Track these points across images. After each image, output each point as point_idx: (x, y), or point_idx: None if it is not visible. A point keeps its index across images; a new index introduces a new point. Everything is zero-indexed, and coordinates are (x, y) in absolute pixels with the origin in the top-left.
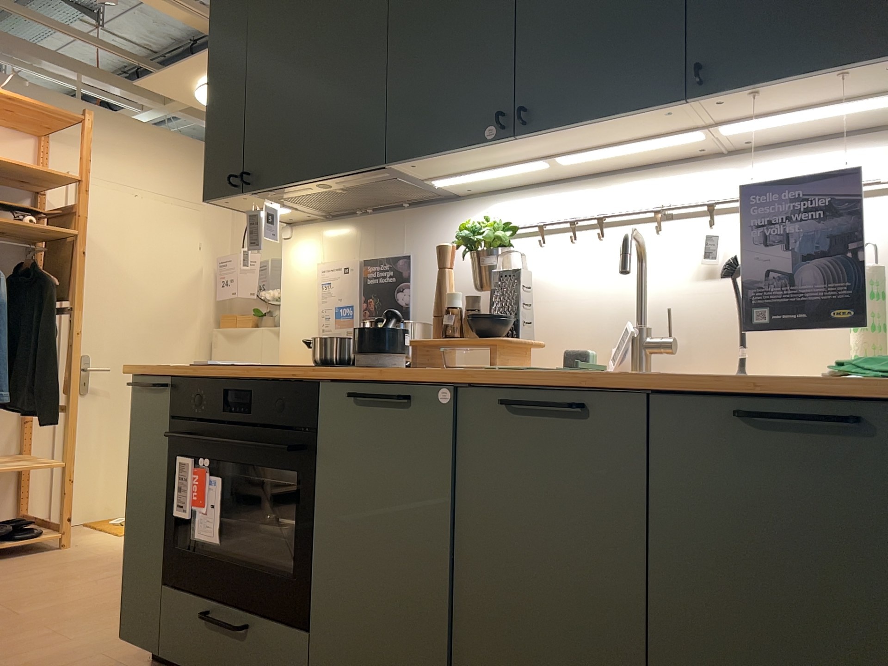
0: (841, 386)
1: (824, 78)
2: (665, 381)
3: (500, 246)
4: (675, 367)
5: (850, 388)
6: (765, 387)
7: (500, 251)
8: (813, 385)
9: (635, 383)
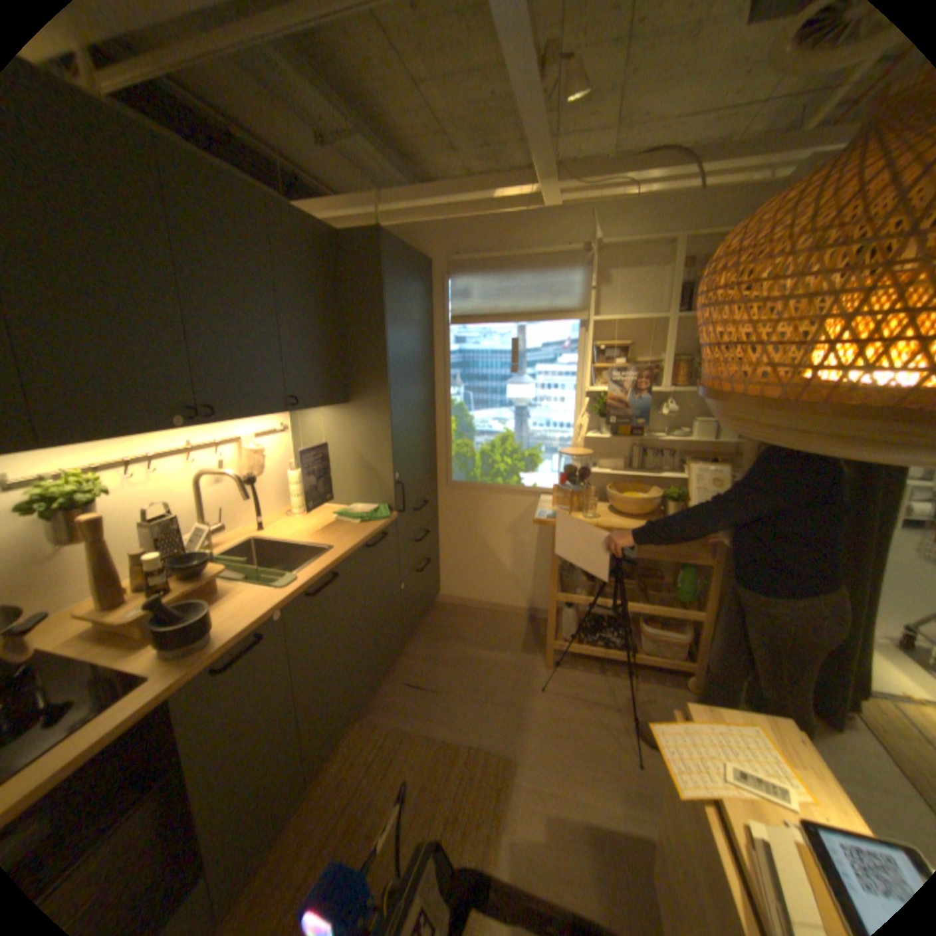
0: (383, 527)
1: (318, 407)
2: (354, 548)
3: (85, 498)
4: (209, 539)
5: (378, 526)
6: (371, 535)
7: (91, 503)
8: (372, 529)
9: (347, 554)
